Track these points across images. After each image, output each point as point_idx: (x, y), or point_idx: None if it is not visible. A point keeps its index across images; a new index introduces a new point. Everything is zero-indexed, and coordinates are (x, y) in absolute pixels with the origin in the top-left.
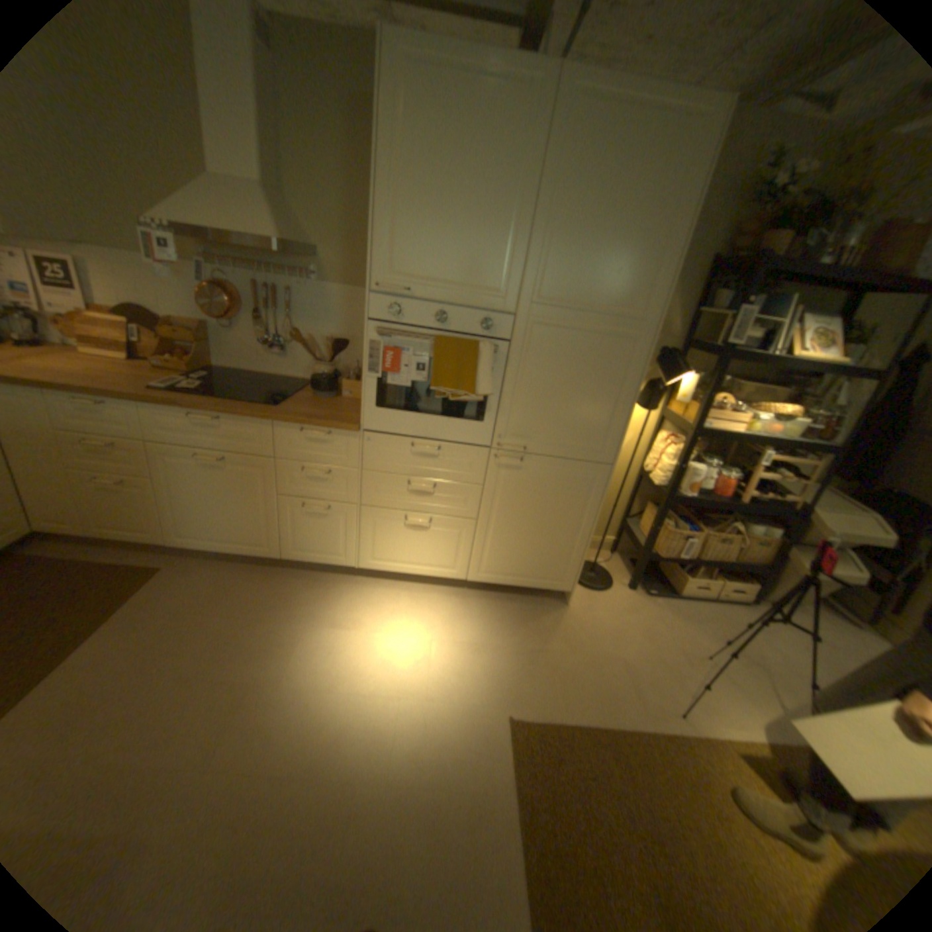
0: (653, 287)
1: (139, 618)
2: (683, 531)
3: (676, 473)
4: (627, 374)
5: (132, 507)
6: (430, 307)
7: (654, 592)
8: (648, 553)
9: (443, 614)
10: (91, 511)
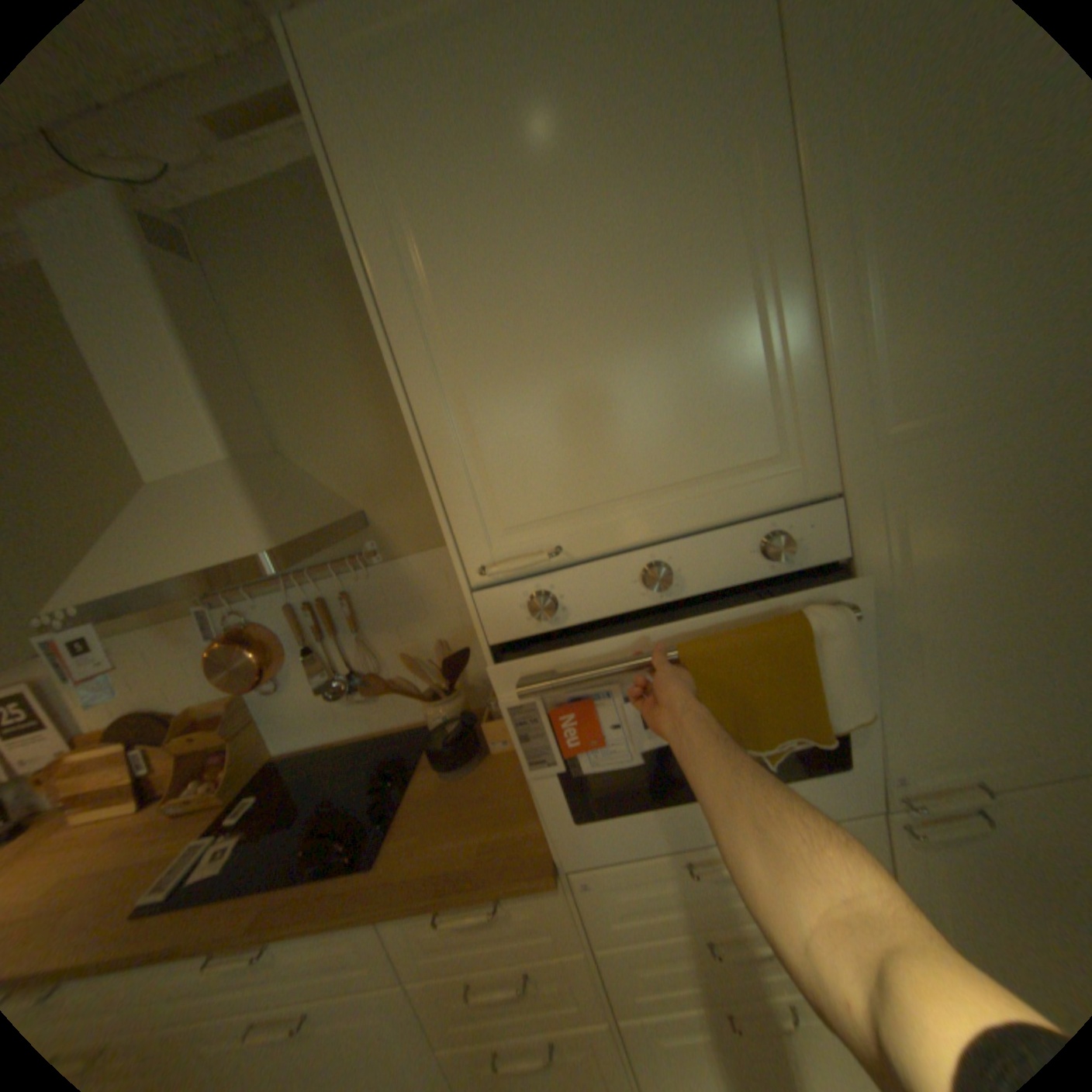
0: None
1: None
2: None
3: None
4: None
5: None
6: (625, 562)
7: None
8: None
9: None
10: None
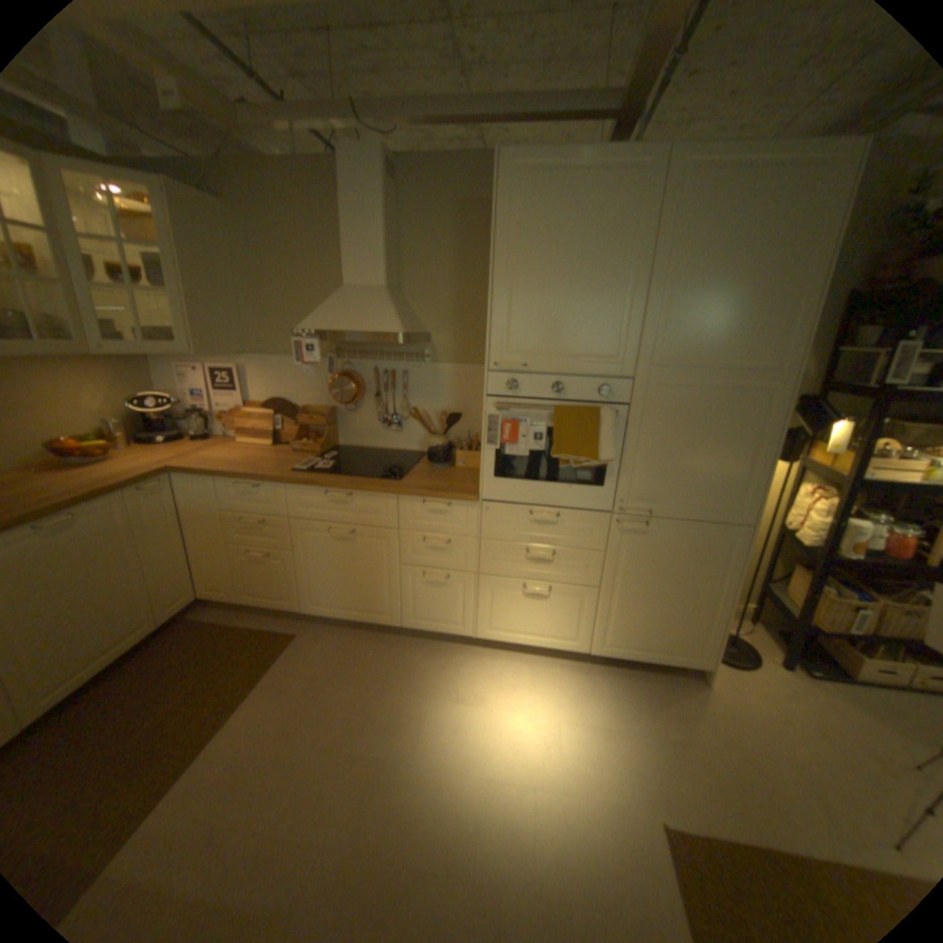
0: (790, 336)
1: (282, 685)
2: (851, 601)
3: (834, 532)
4: (766, 428)
5: (276, 577)
6: (547, 379)
7: (820, 674)
8: (806, 628)
9: (569, 693)
10: (243, 581)
